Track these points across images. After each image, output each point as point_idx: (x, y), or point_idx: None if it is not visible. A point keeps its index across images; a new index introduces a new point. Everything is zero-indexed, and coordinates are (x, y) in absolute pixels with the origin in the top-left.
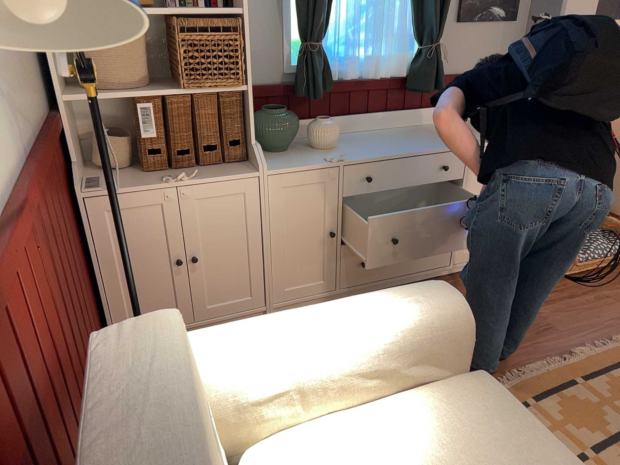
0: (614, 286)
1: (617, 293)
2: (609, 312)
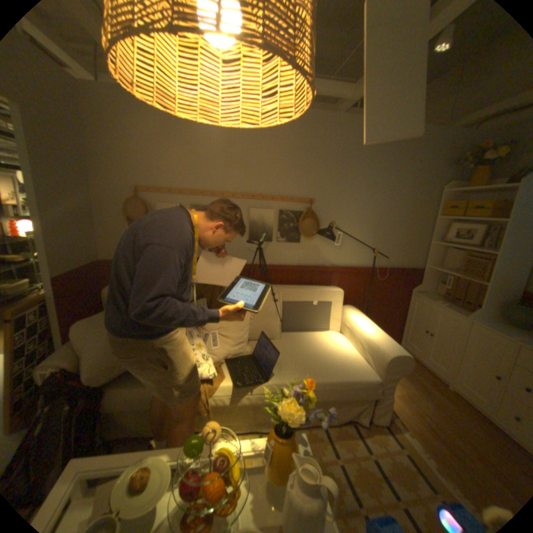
0: None
1: None
2: None
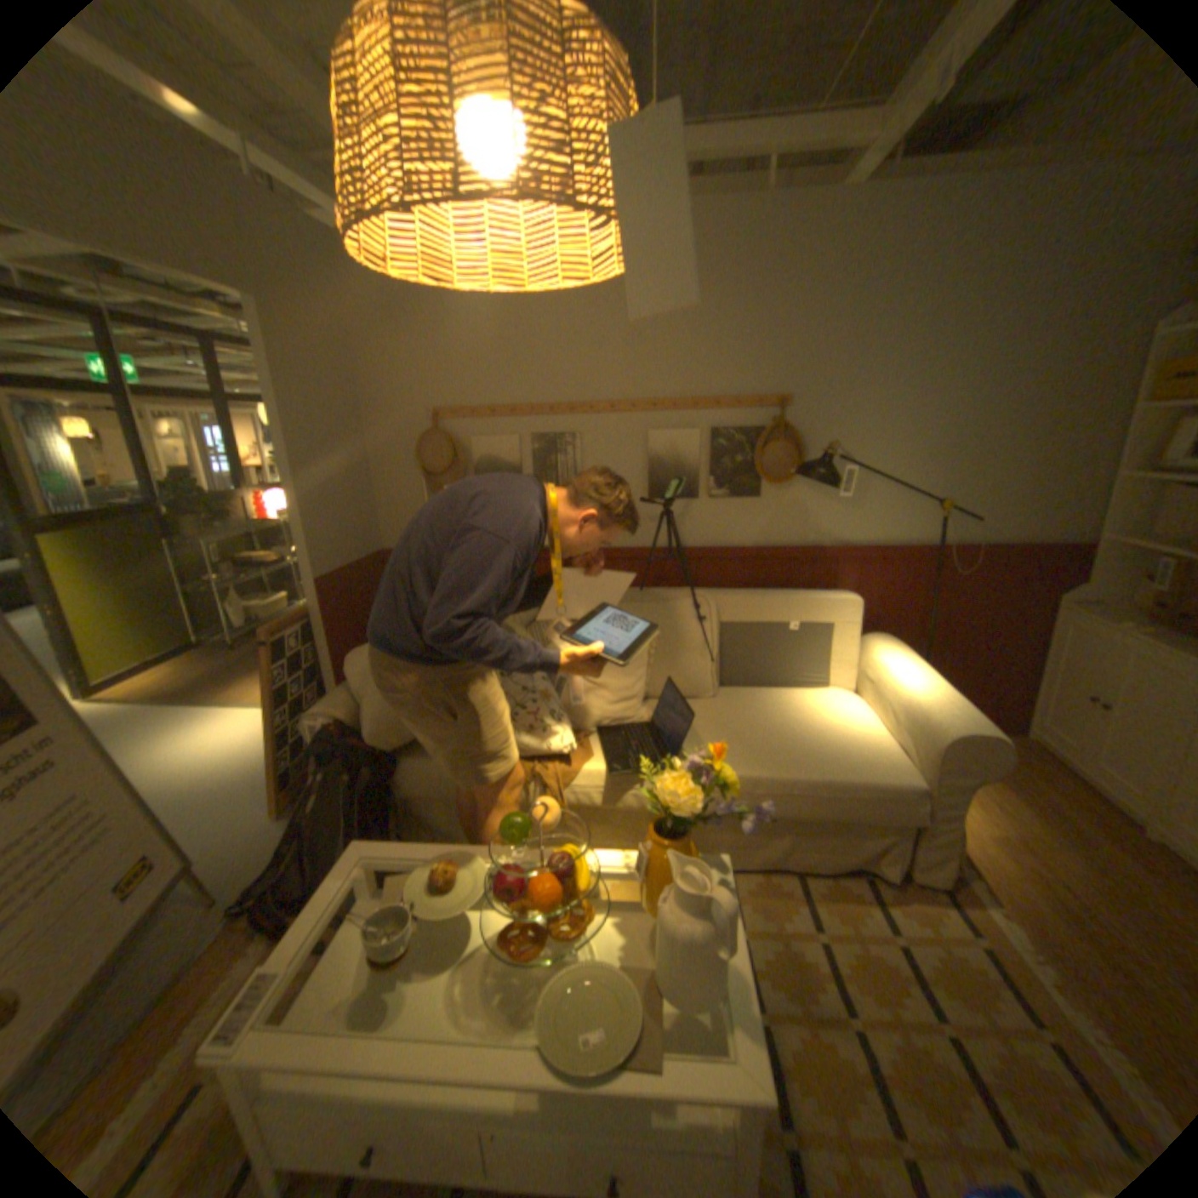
0: None
1: None
2: None
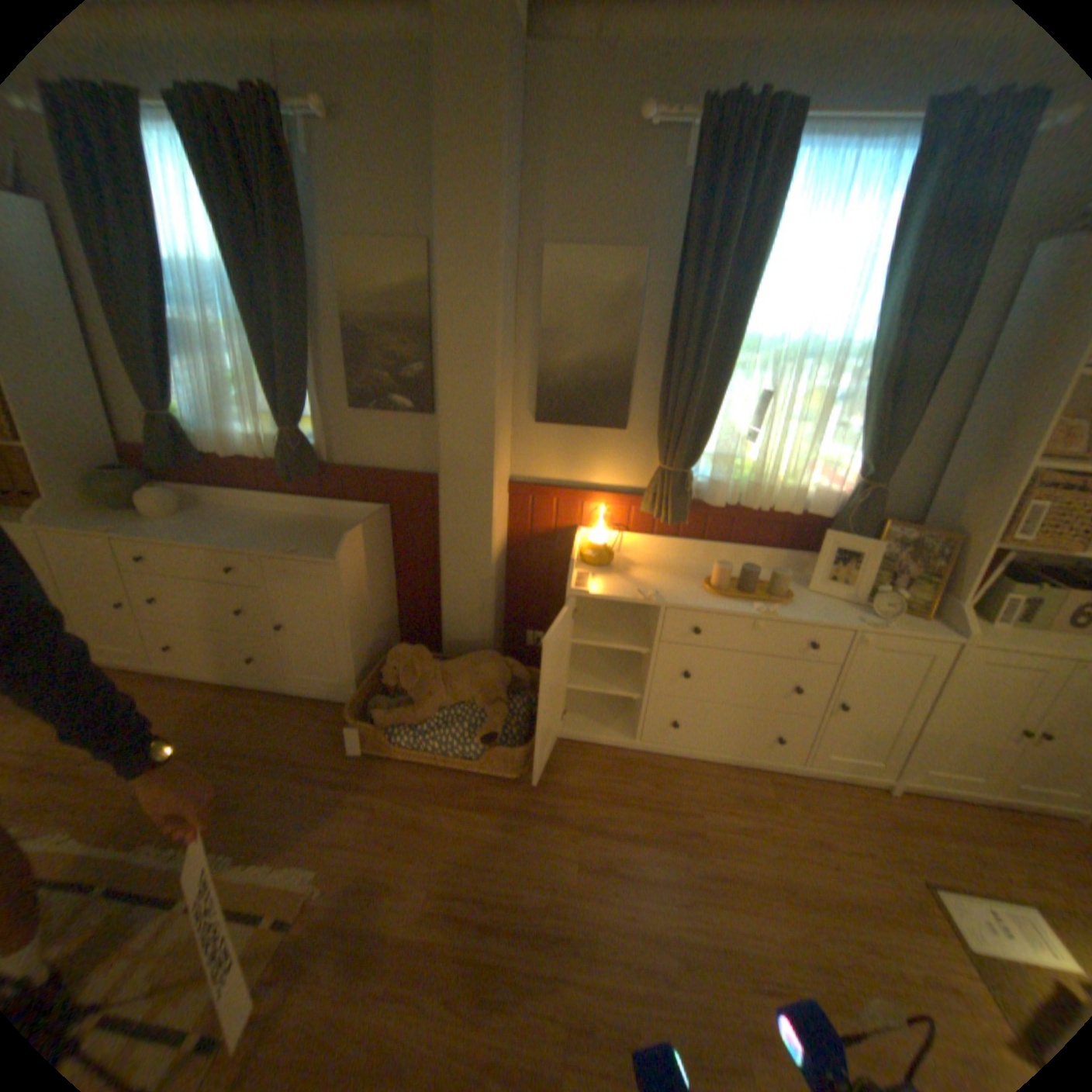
0: (412, 801)
1: (394, 811)
2: (326, 830)
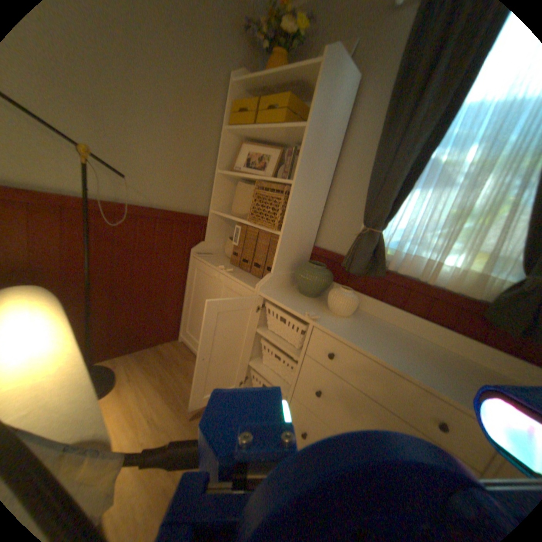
0: None
1: None
2: None
